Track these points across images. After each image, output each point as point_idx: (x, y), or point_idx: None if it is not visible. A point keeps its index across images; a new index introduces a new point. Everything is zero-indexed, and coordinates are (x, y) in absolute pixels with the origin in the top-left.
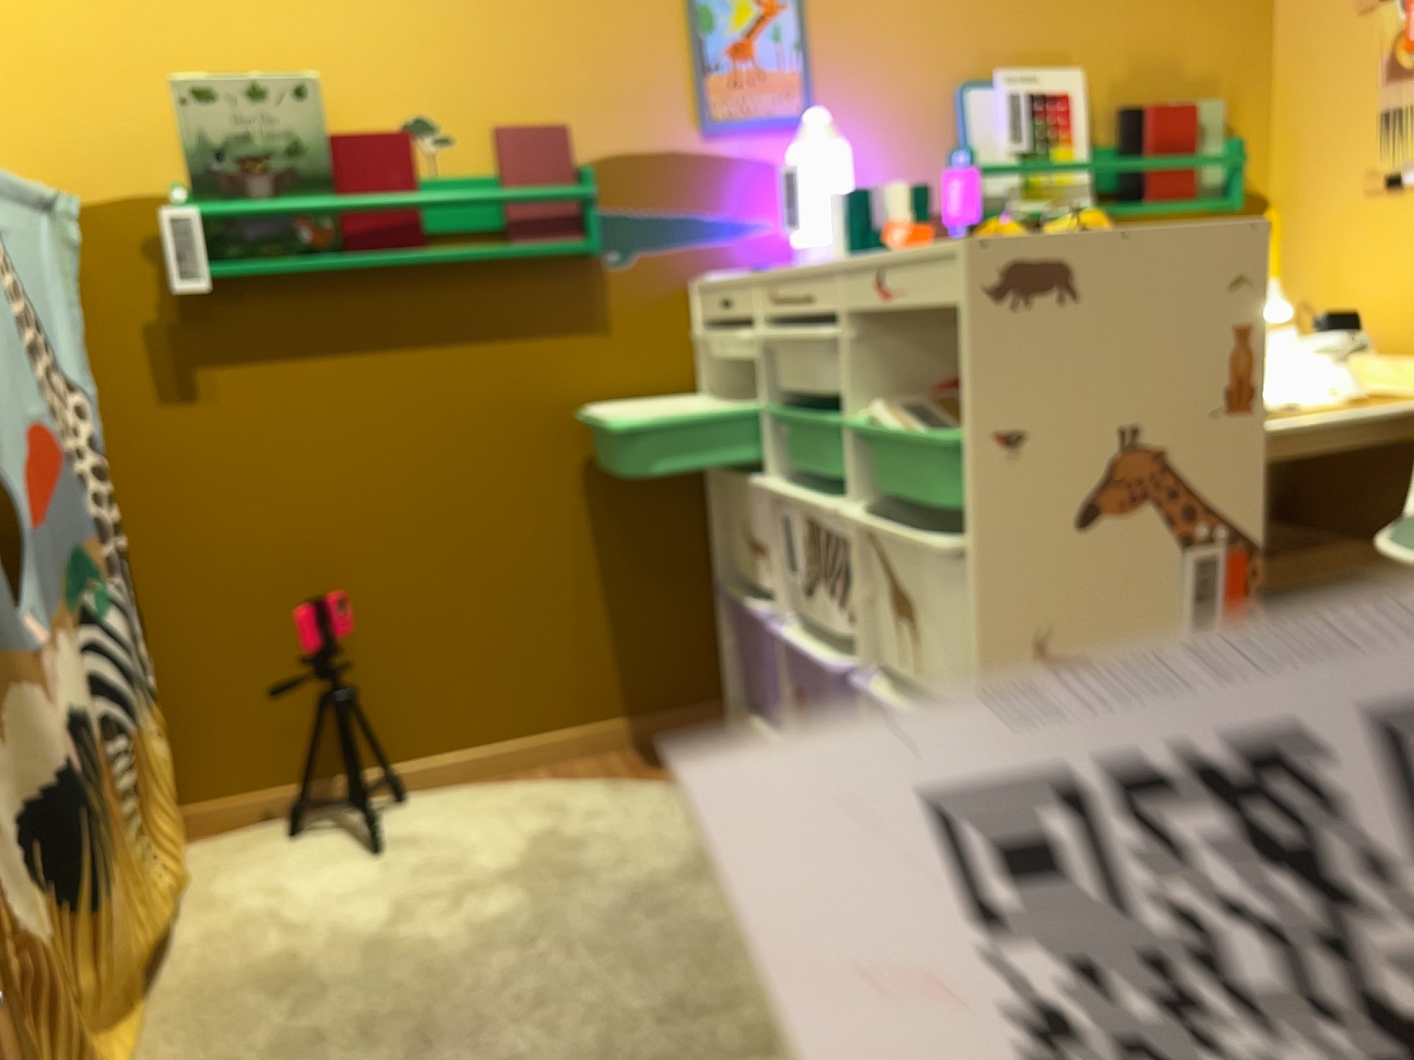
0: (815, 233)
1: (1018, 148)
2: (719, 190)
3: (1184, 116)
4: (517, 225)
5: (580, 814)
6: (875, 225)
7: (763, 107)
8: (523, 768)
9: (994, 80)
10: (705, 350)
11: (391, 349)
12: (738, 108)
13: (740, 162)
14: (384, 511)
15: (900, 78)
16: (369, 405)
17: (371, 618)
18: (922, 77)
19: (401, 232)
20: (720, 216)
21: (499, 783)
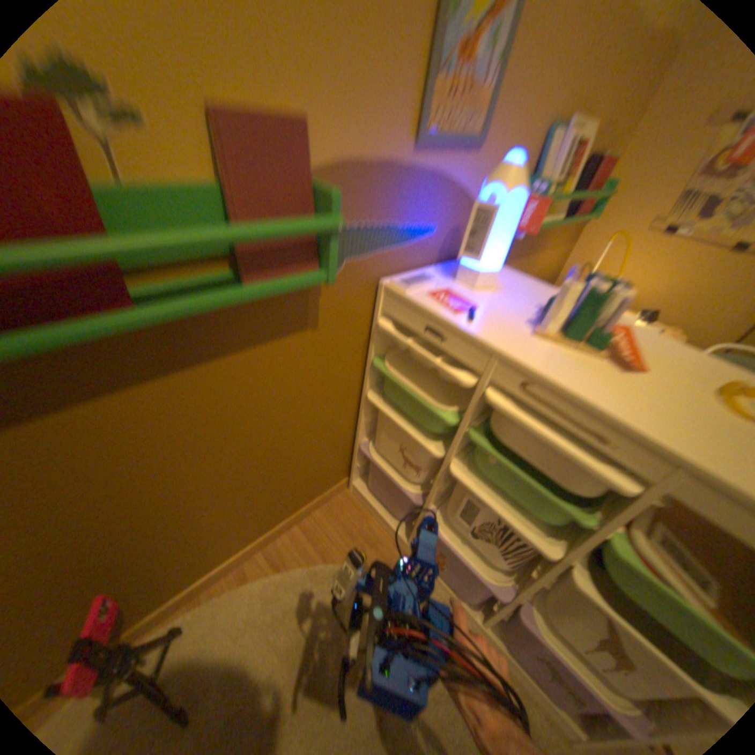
0: (490, 260)
1: (562, 177)
2: (416, 198)
3: (614, 164)
4: (253, 252)
5: (311, 615)
6: (614, 327)
7: (466, 118)
8: (251, 559)
9: (573, 121)
10: (382, 328)
11: (97, 393)
12: (451, 115)
13: (436, 172)
14: (126, 509)
15: (537, 106)
16: (84, 449)
17: (130, 565)
18: (546, 108)
19: (84, 278)
20: (411, 221)
21: (241, 583)
